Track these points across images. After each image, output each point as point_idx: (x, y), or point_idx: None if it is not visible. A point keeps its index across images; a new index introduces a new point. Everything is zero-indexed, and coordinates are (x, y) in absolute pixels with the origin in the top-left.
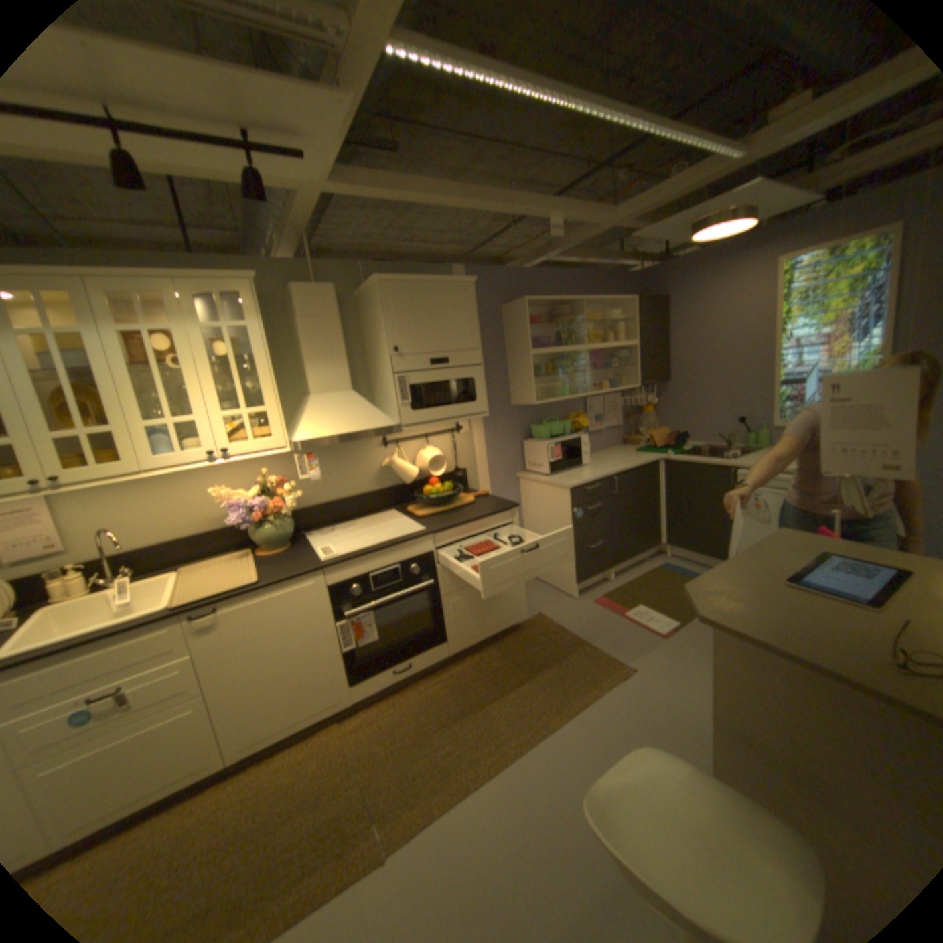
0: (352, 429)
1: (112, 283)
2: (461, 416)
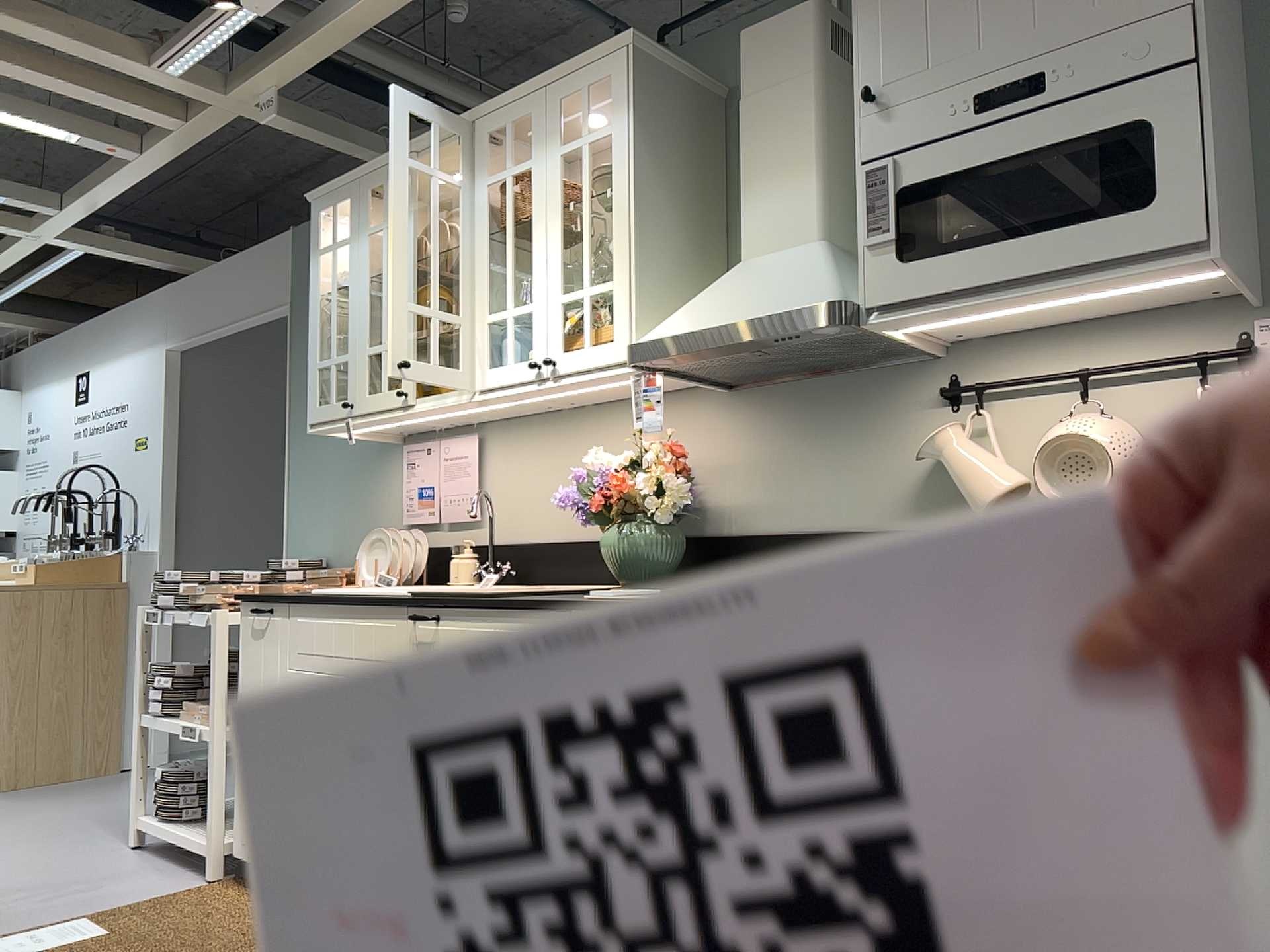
0: (734, 316)
1: (493, 121)
2: (1085, 267)
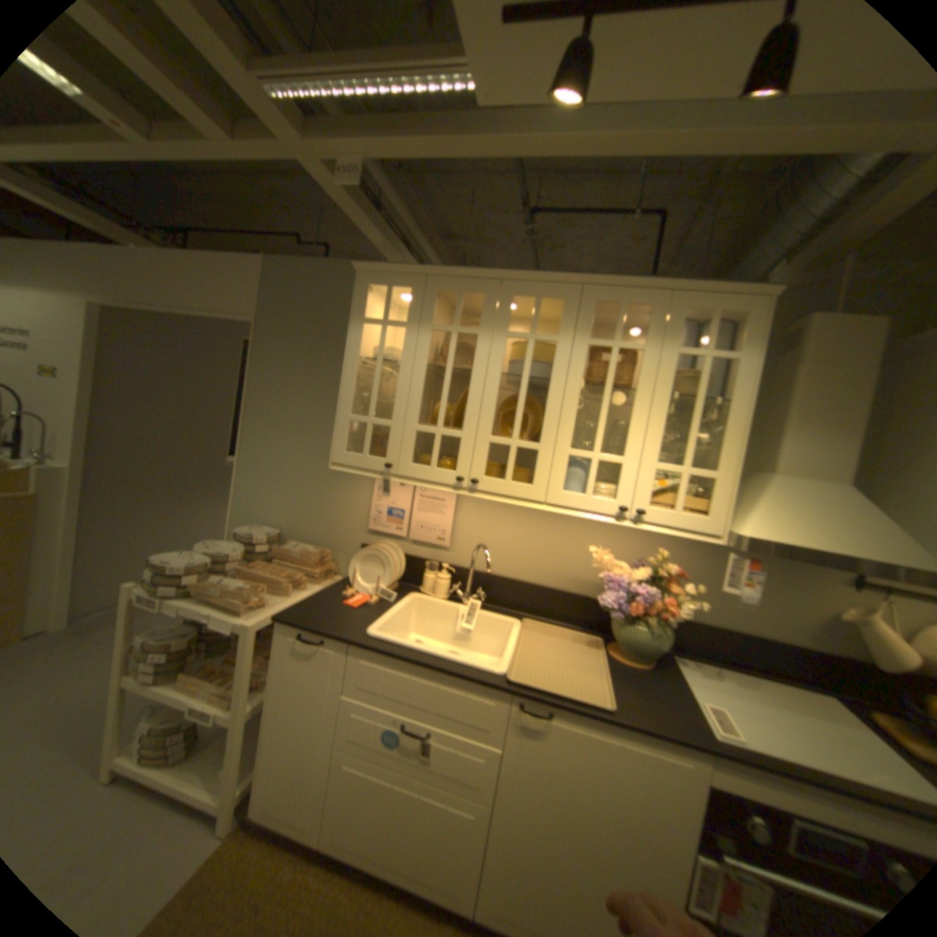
0: (849, 550)
1: (606, 292)
2: None
